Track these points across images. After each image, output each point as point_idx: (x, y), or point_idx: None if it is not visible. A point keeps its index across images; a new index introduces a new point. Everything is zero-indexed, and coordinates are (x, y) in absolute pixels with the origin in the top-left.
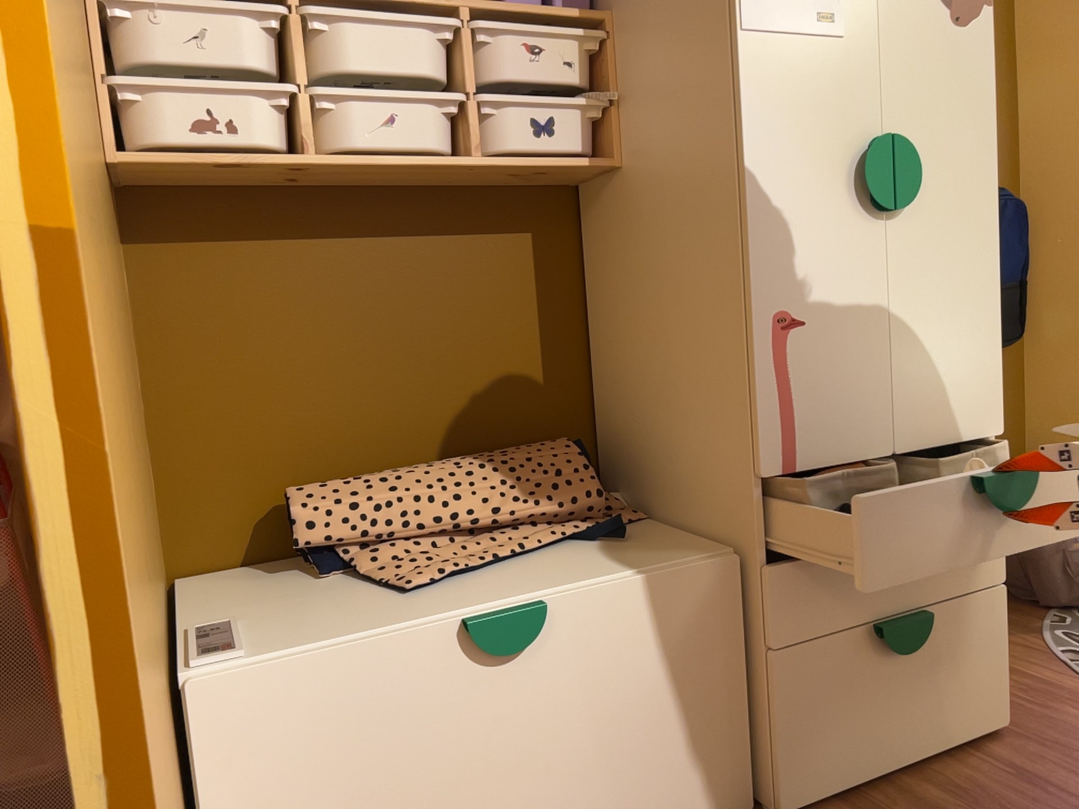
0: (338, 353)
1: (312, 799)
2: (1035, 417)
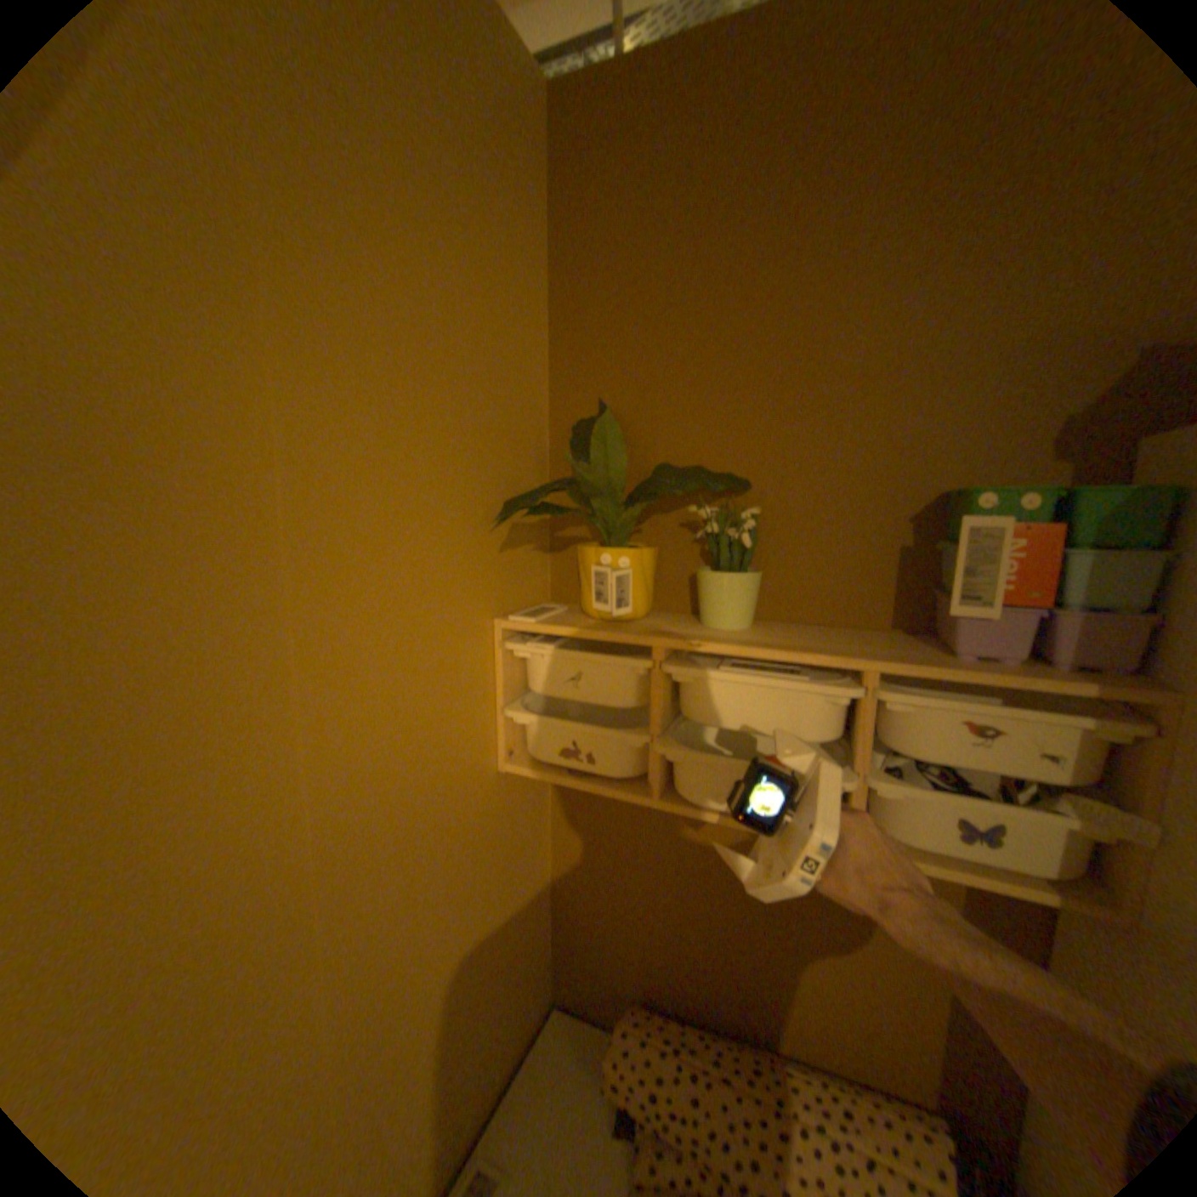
0: (701, 906)
1: None
2: None
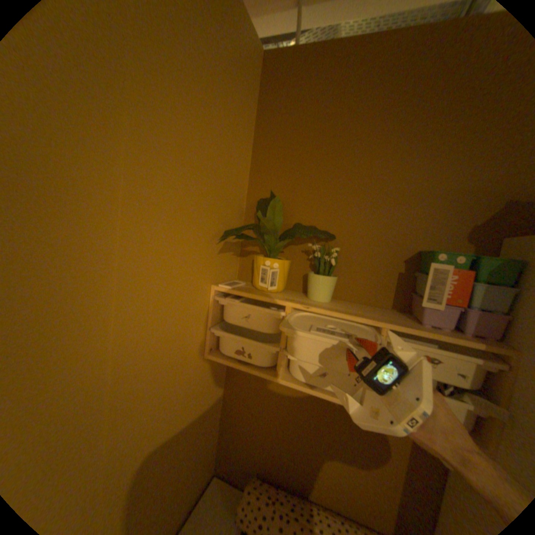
0: (292, 430)
1: None
2: None
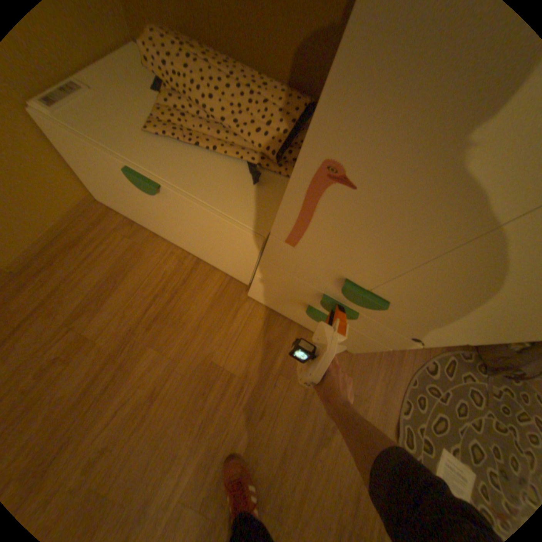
0: None
1: (93, 174)
2: None
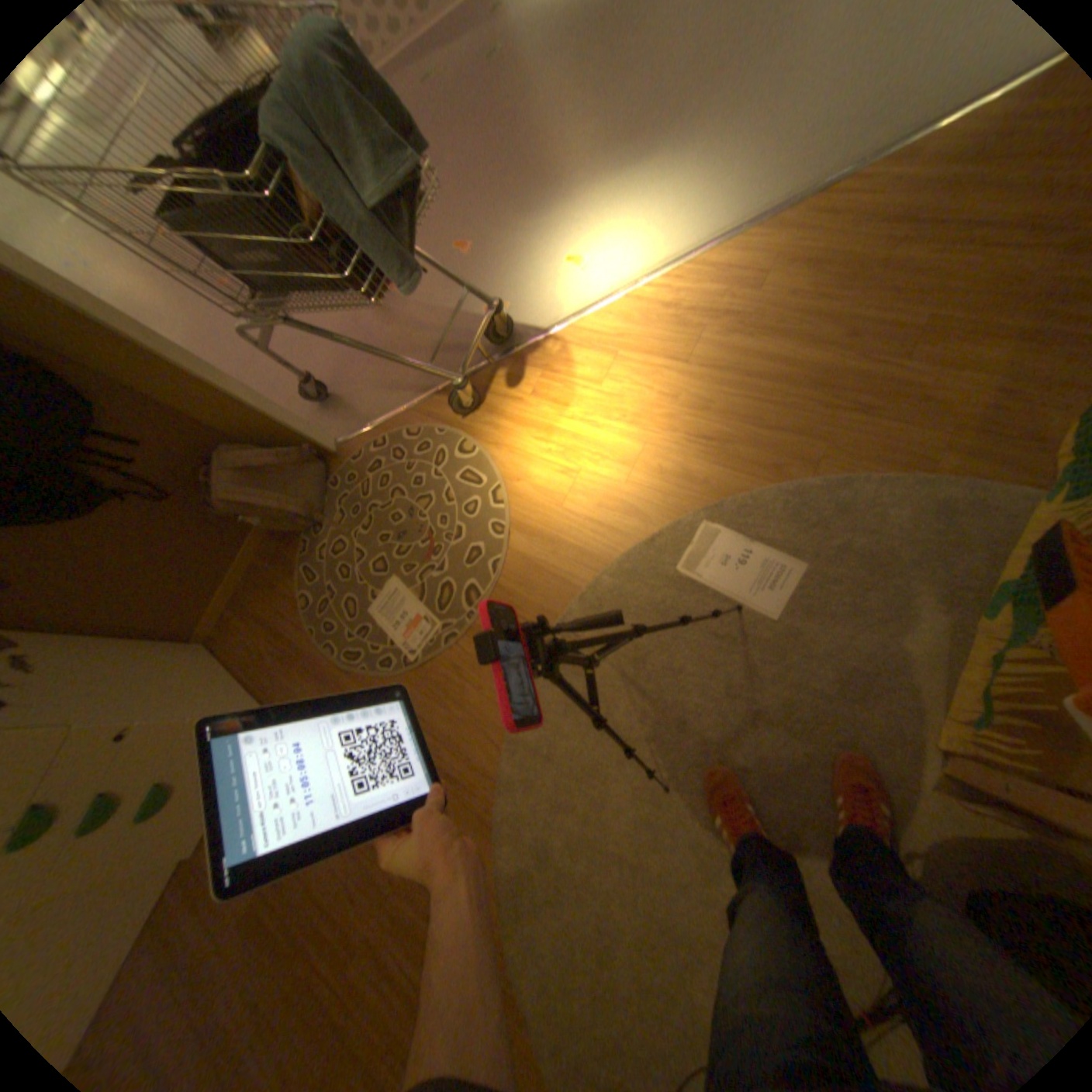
0: None
1: None
2: (194, 416)
